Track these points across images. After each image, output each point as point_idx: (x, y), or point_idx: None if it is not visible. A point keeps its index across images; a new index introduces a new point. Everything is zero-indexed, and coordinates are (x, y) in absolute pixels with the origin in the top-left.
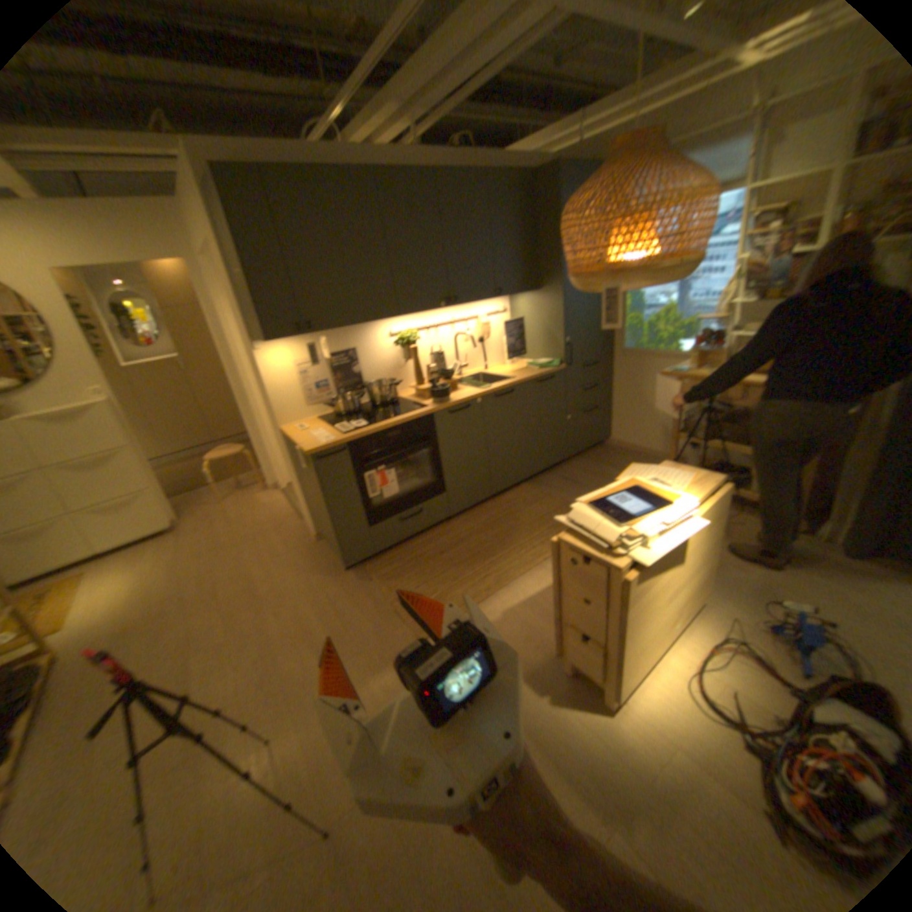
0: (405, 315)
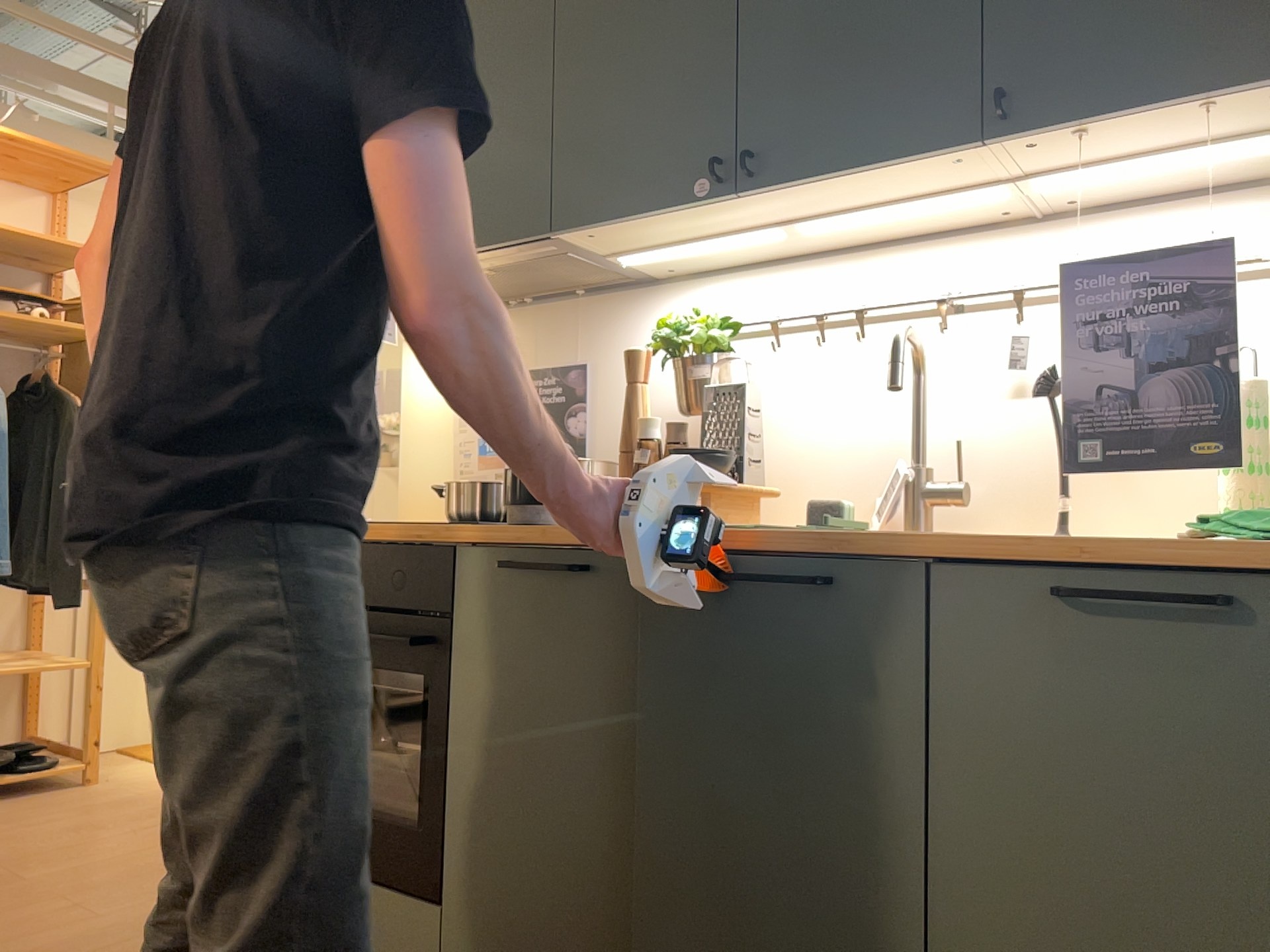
0: (595, 231)
